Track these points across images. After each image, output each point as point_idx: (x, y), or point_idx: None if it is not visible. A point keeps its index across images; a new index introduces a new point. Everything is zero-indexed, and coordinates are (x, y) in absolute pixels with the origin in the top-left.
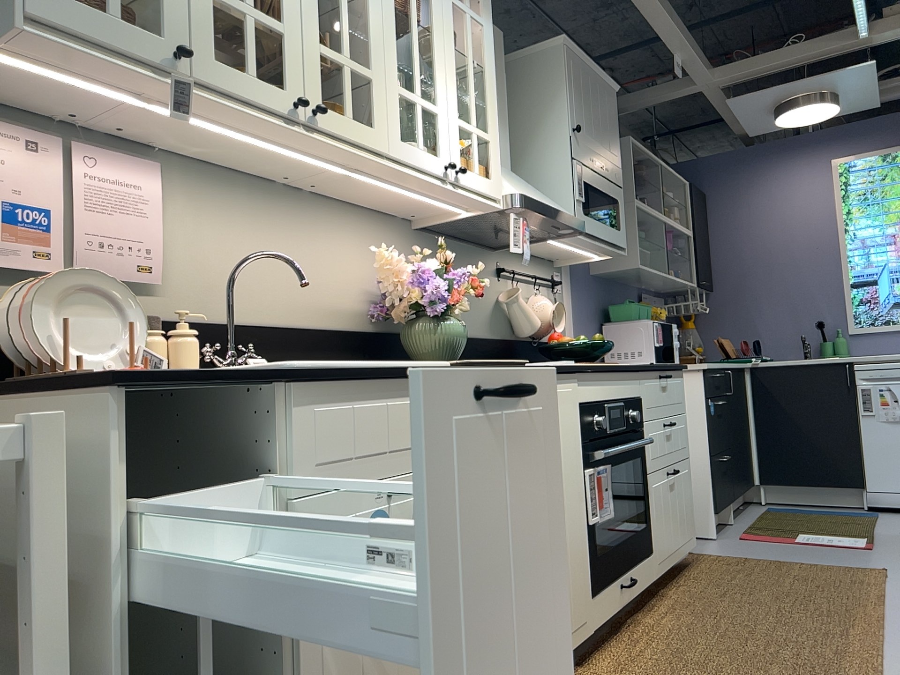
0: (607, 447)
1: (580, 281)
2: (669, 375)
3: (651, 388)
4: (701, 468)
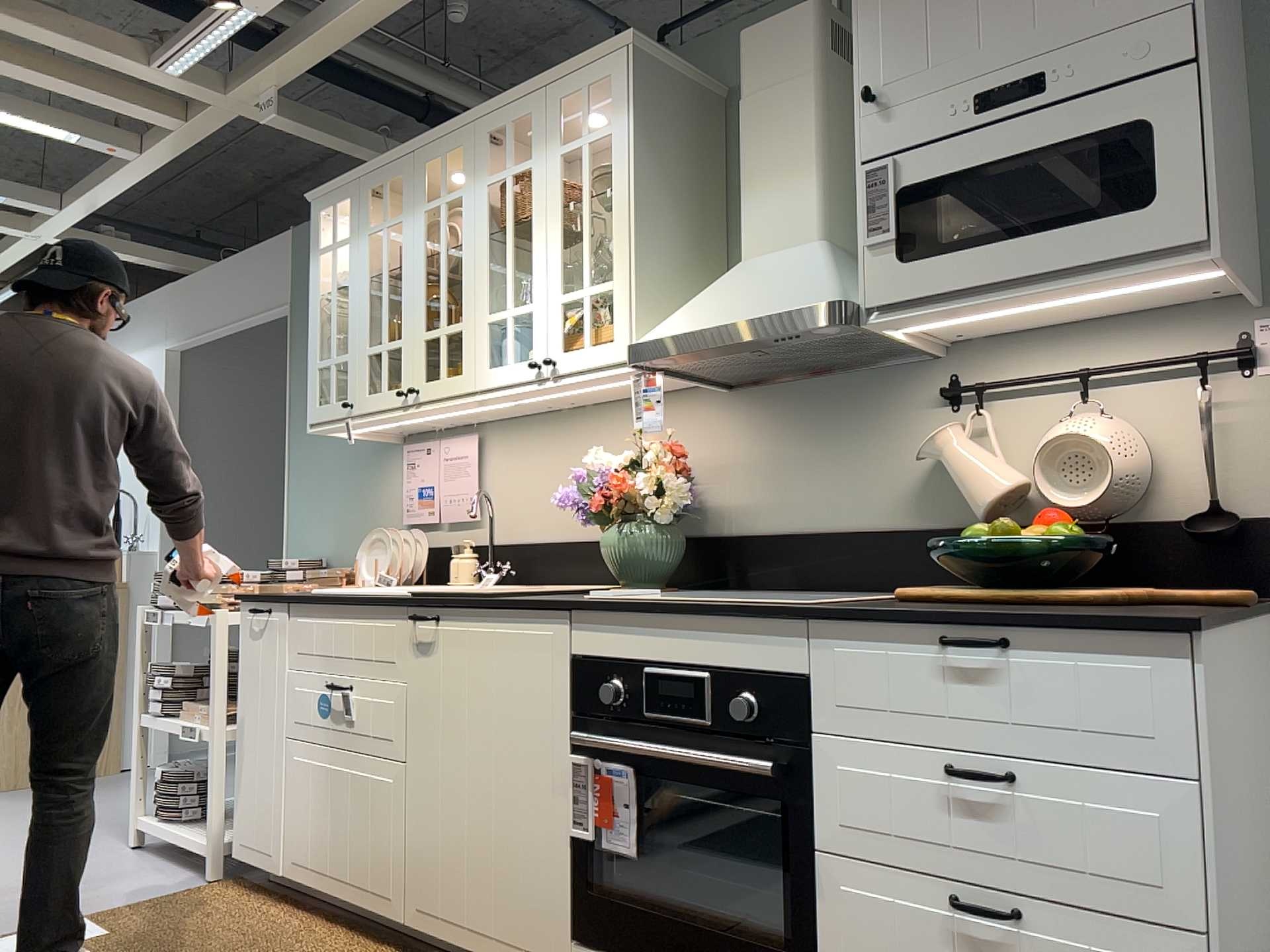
0: (645, 741)
1: None
2: (1011, 638)
3: (865, 661)
4: None
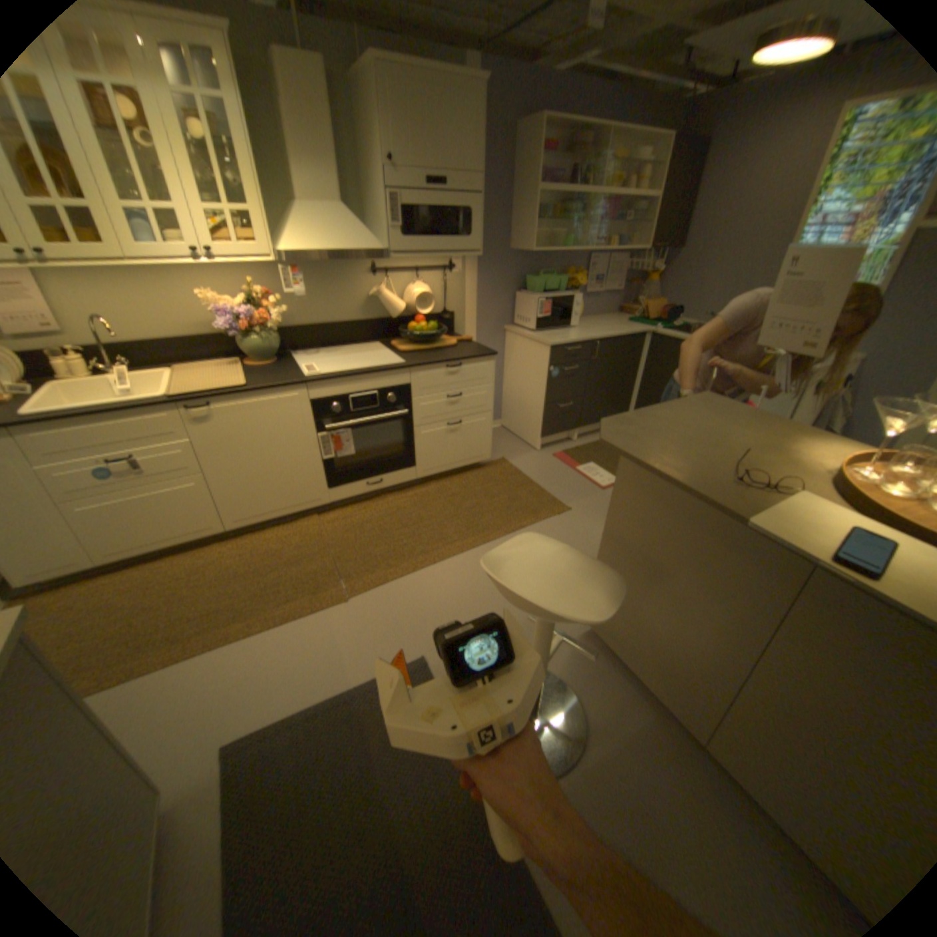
0: (352, 419)
1: (489, 258)
2: (462, 363)
3: (427, 377)
4: (538, 409)
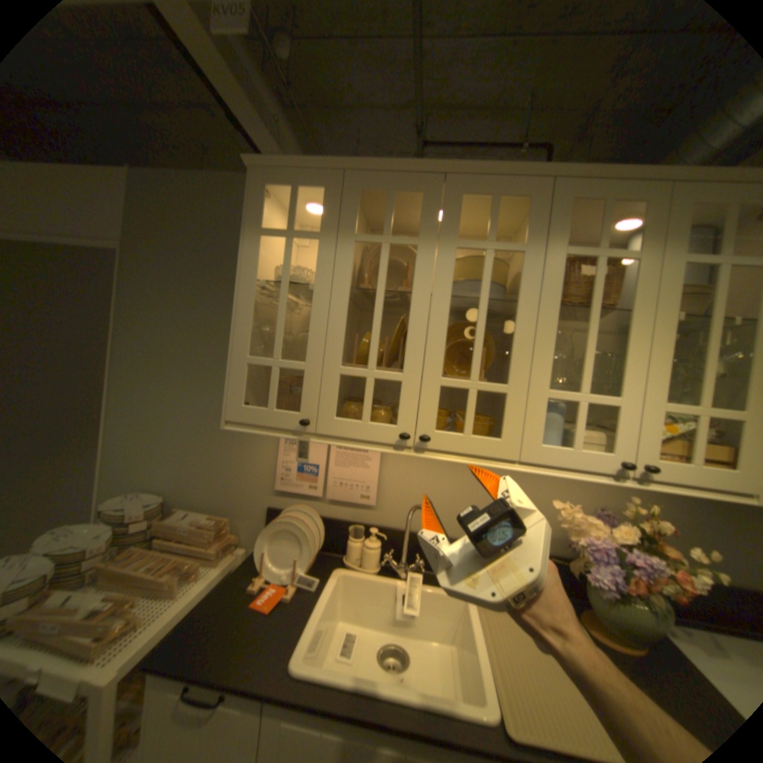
0: None
1: None
2: None
3: None
4: None
